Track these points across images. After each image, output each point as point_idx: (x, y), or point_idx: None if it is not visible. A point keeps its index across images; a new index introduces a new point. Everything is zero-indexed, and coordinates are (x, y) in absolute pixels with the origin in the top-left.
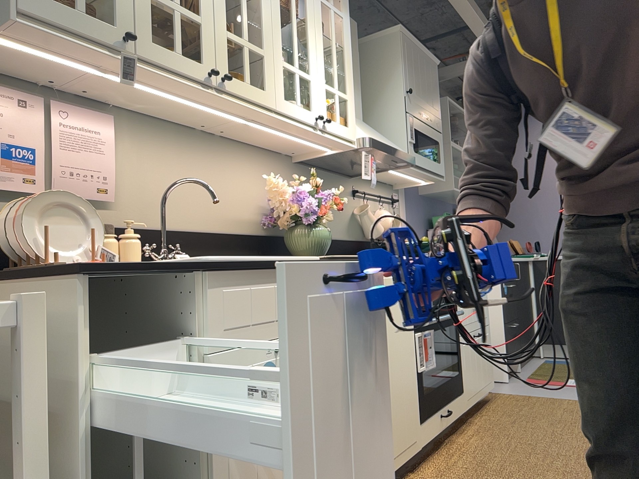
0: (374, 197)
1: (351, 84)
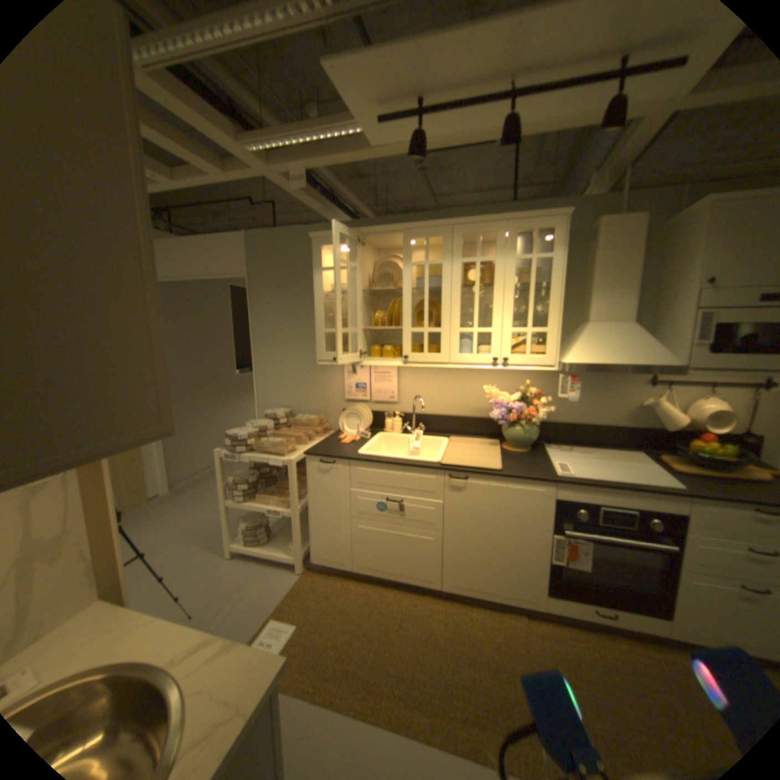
0: (704, 385)
1: (556, 317)
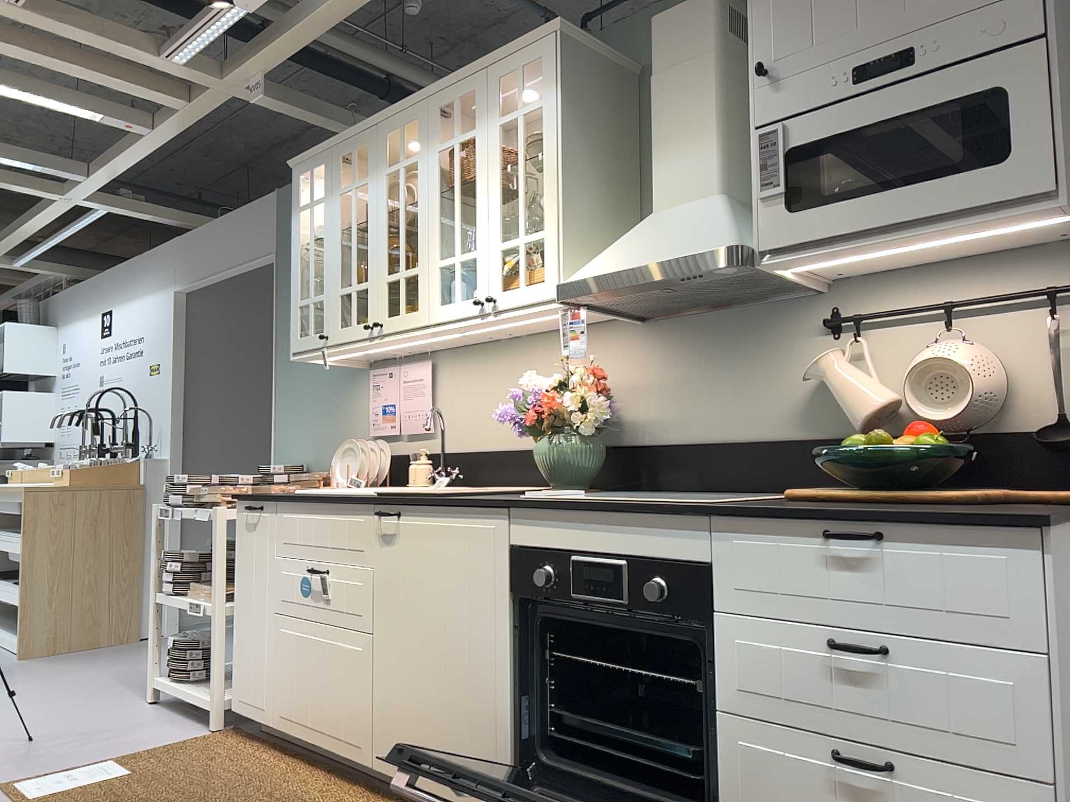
0: (936, 313)
1: (551, 205)
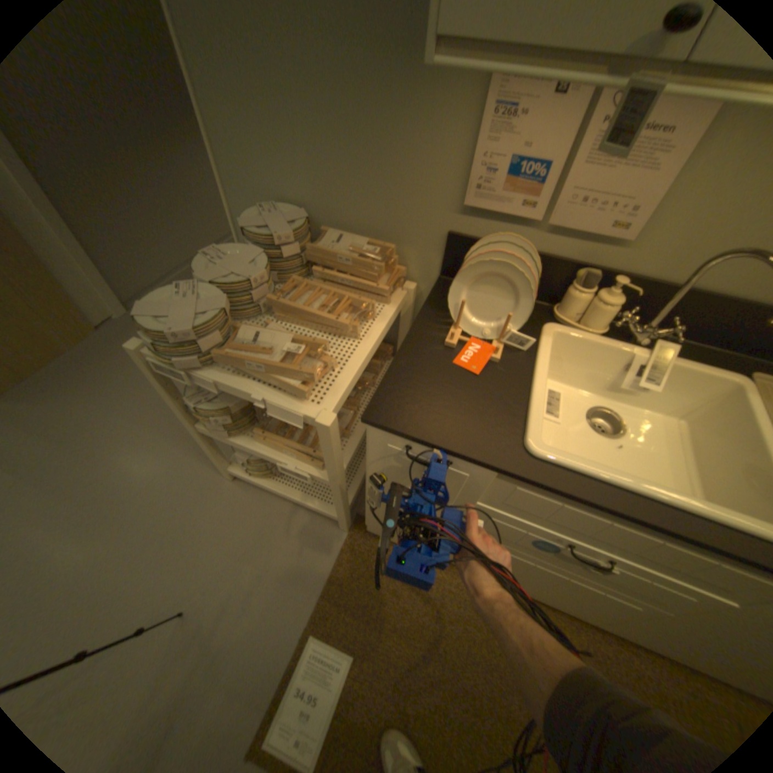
0: None
1: None
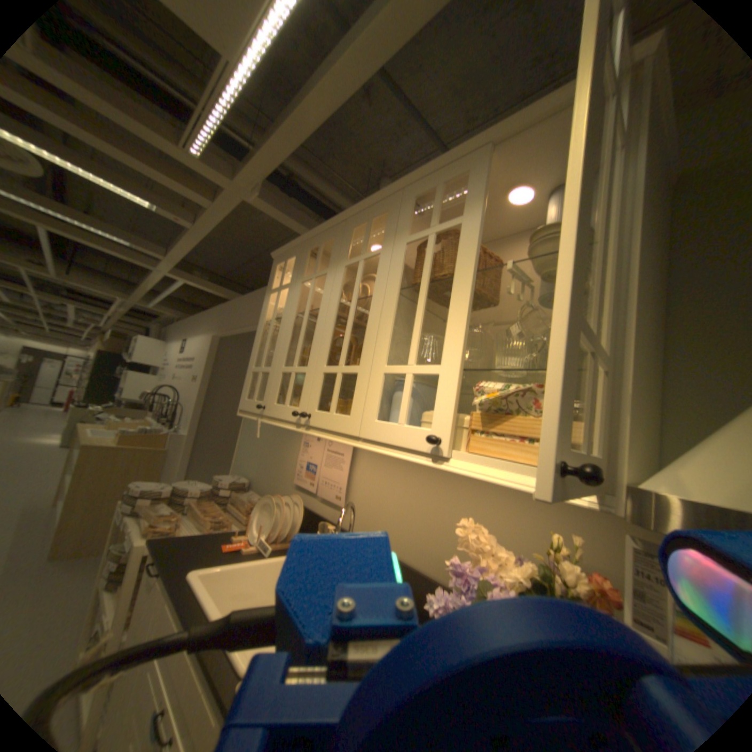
0: None
1: (615, 323)
